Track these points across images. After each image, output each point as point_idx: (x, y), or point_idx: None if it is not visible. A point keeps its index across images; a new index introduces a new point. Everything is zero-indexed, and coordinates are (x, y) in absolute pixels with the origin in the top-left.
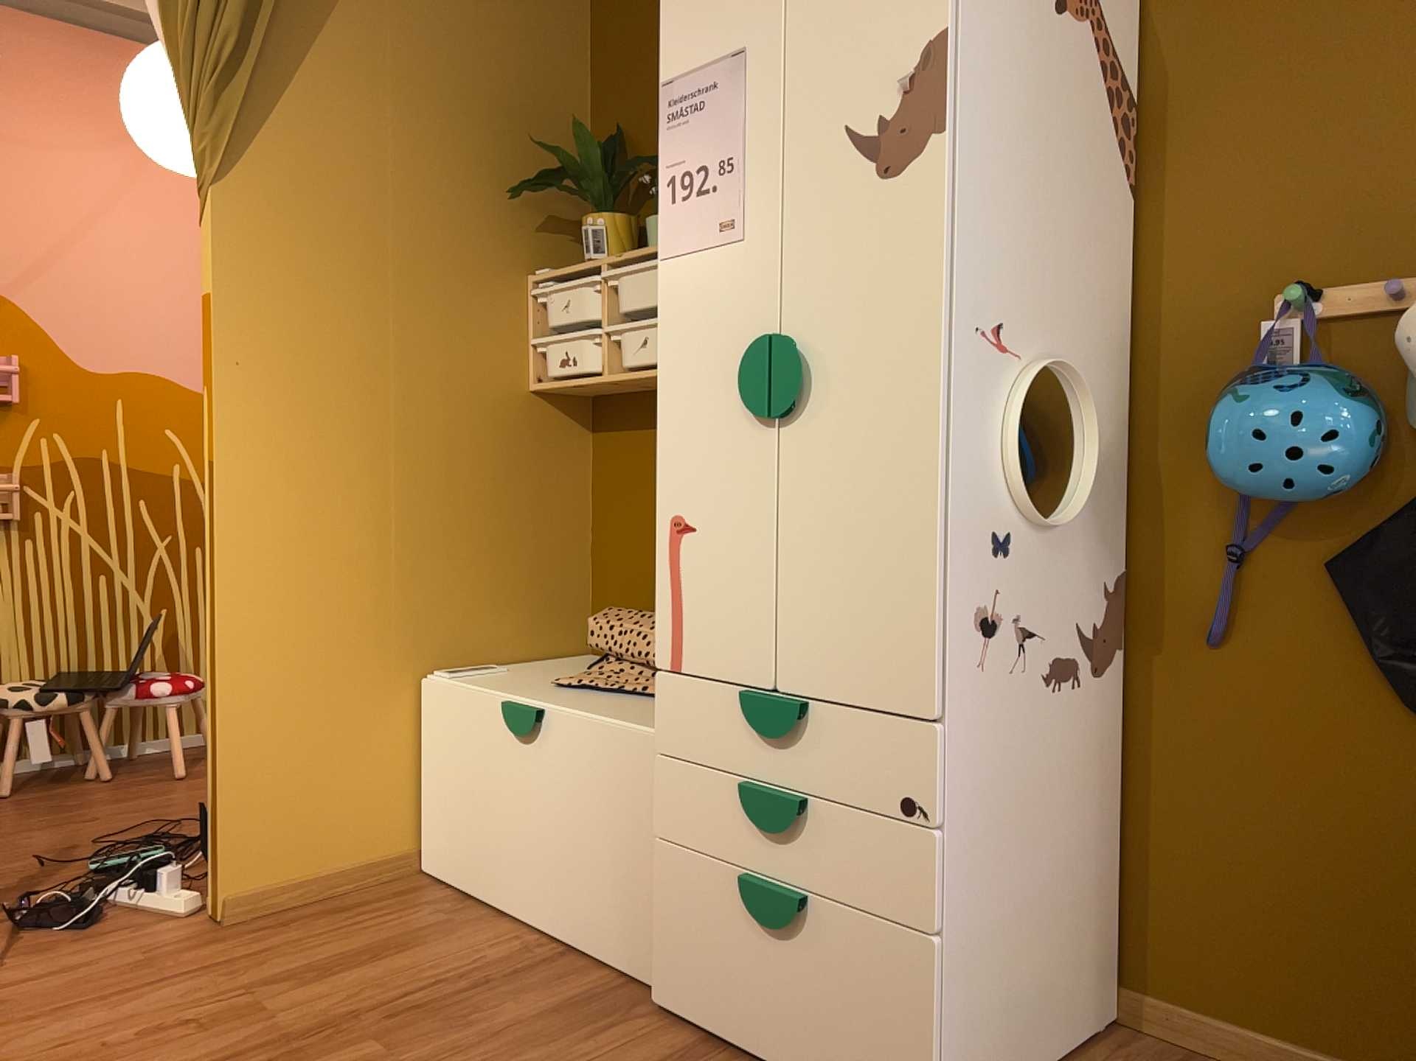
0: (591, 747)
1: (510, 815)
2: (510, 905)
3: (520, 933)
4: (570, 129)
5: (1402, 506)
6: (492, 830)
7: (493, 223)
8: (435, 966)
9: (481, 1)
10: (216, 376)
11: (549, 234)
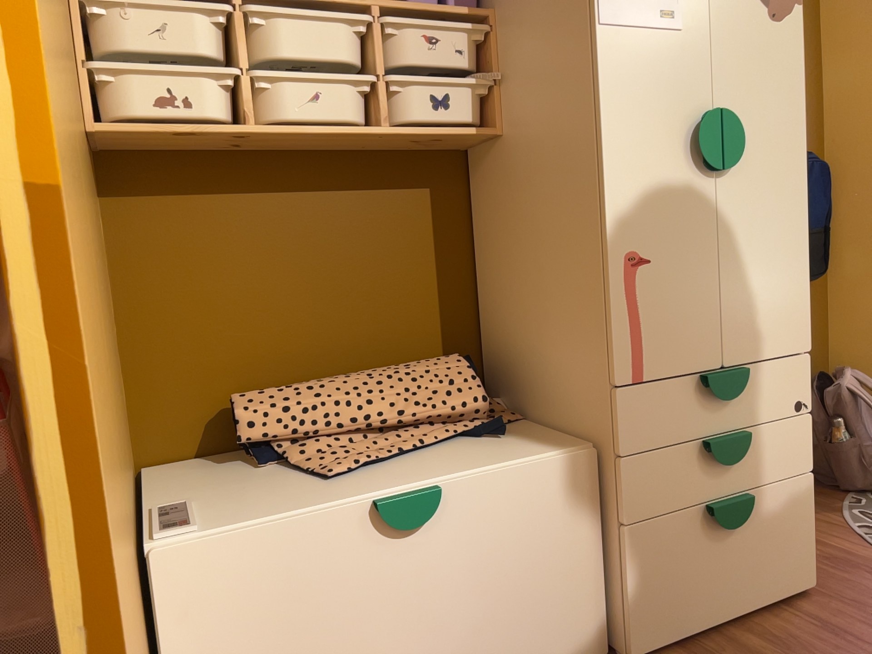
0: (512, 493)
1: (389, 629)
2: None
3: None
4: None
5: None
6: None
7: None
8: None
9: None
10: None
11: None
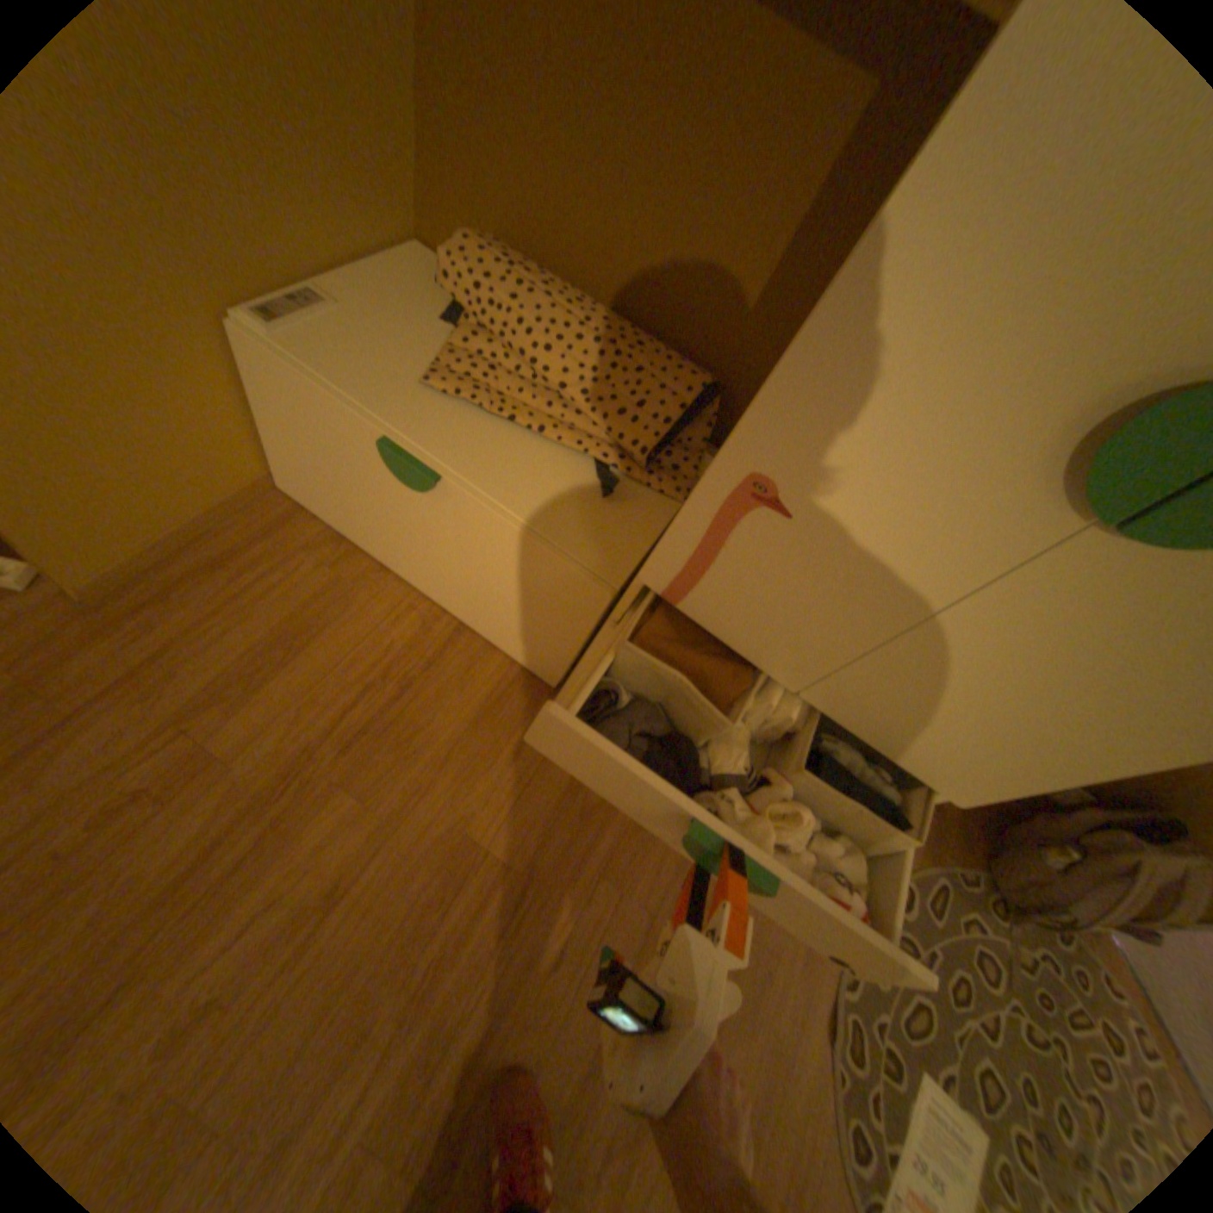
0: (511, 542)
1: (393, 521)
2: (396, 569)
3: (412, 598)
4: None
5: None
6: (369, 517)
7: None
8: (355, 662)
9: None
10: None
11: None
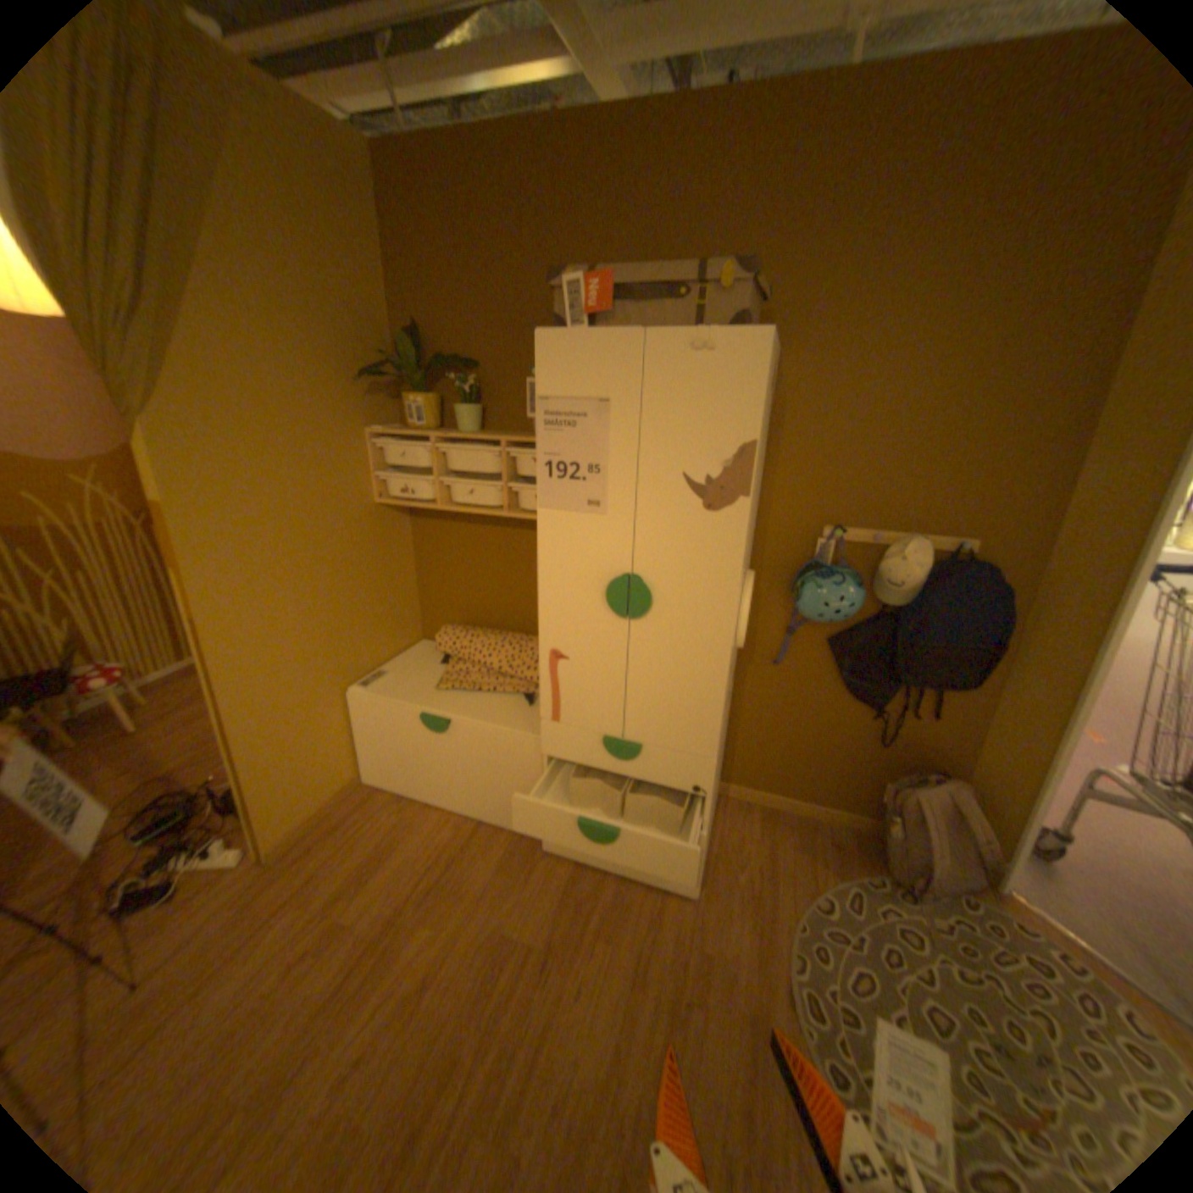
0: (488, 741)
1: (430, 765)
2: (434, 803)
3: (446, 818)
4: (374, 316)
5: (861, 622)
6: (416, 771)
7: (338, 397)
8: (418, 859)
9: (302, 217)
10: (178, 563)
11: (371, 397)
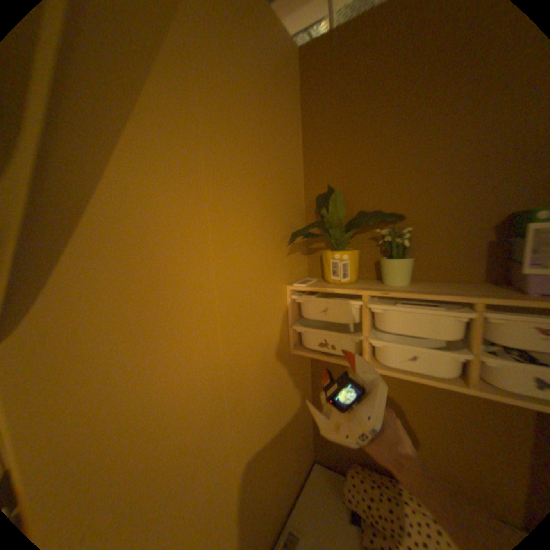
0: None
1: None
2: None
3: None
4: (297, 184)
5: None
6: None
7: (270, 257)
8: None
9: (253, 89)
10: None
11: (292, 254)
